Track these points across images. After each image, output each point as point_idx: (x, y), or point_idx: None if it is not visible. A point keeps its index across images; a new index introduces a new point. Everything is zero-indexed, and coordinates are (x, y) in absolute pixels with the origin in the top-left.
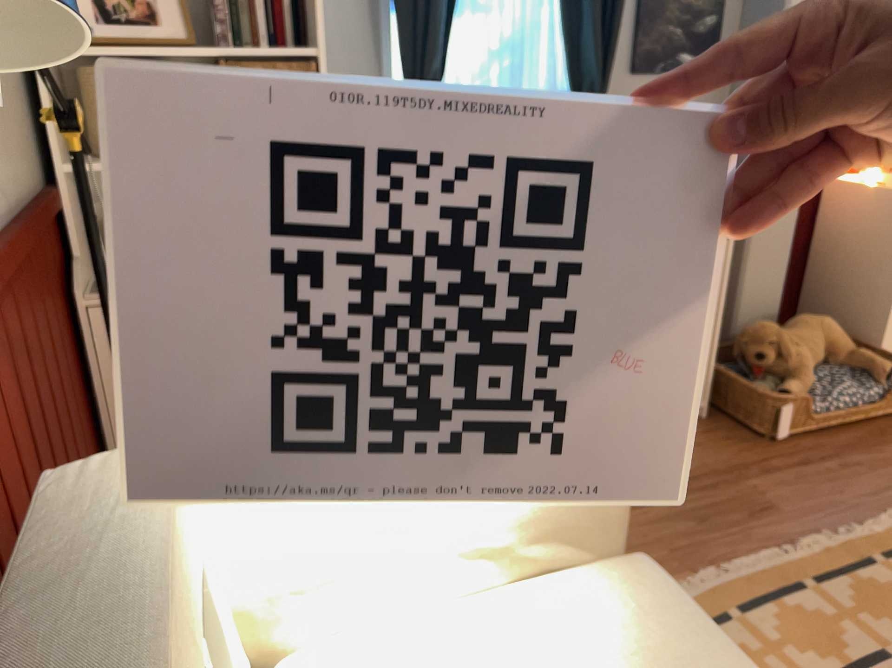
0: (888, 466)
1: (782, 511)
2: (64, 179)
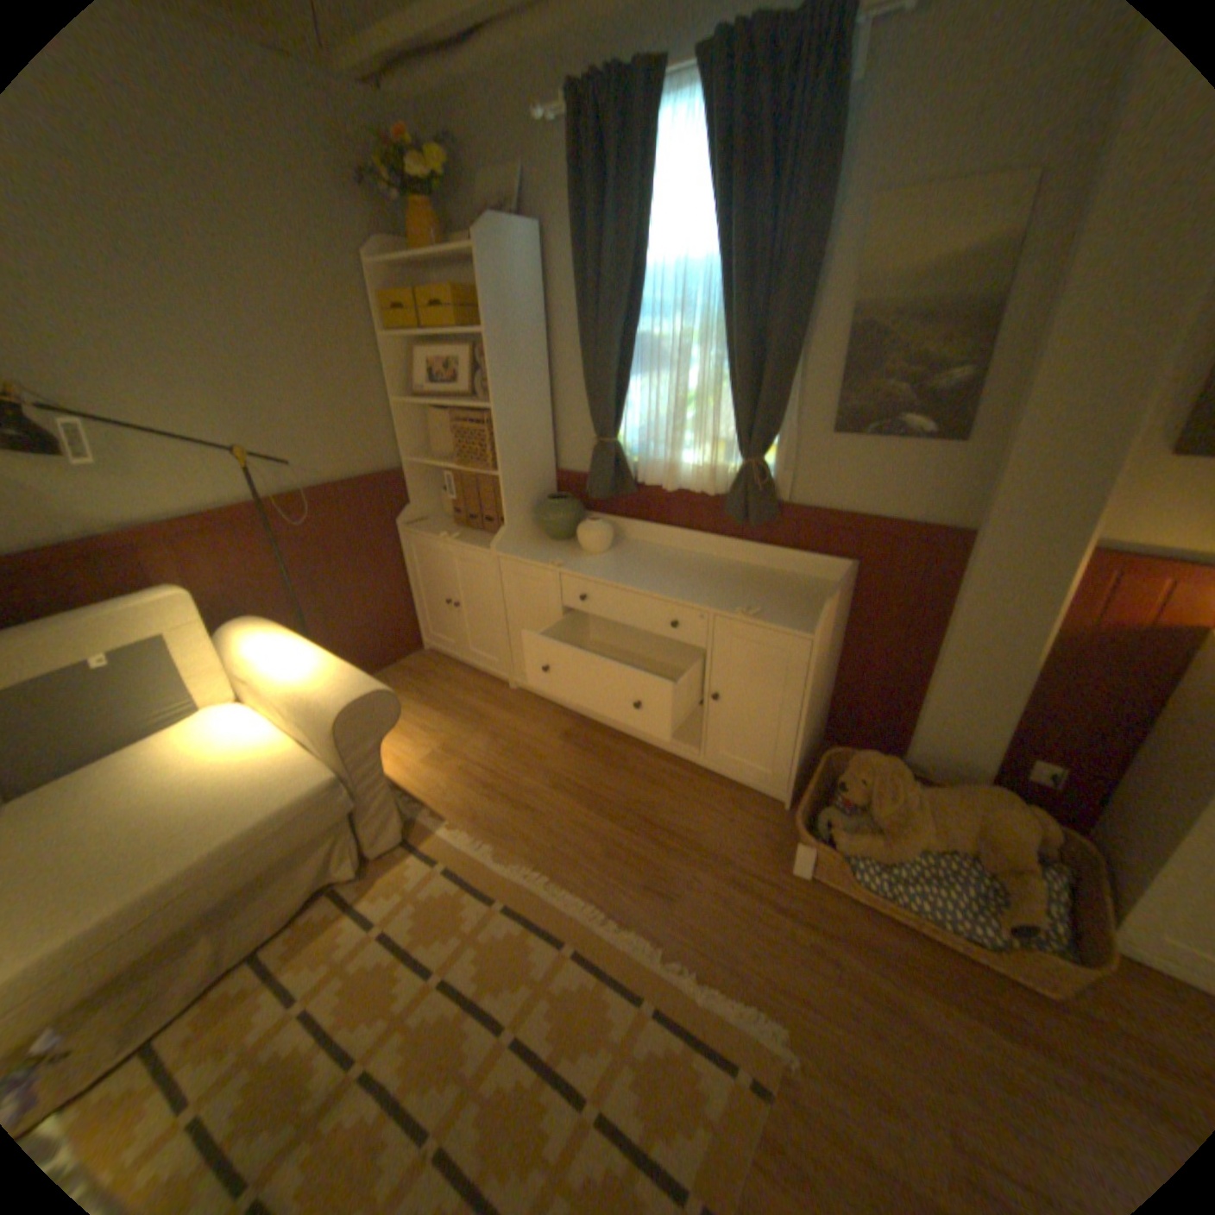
0: (866, 997)
1: (672, 908)
2: (405, 464)
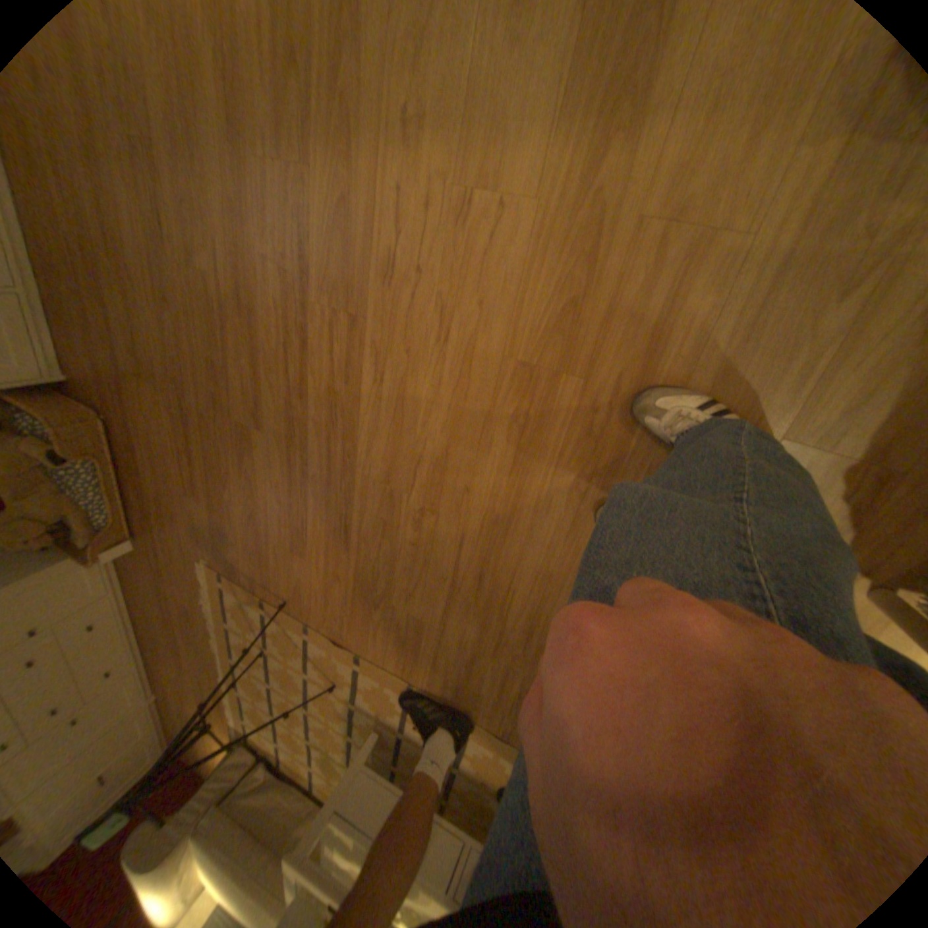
0: (154, 518)
1: (181, 610)
2: None
